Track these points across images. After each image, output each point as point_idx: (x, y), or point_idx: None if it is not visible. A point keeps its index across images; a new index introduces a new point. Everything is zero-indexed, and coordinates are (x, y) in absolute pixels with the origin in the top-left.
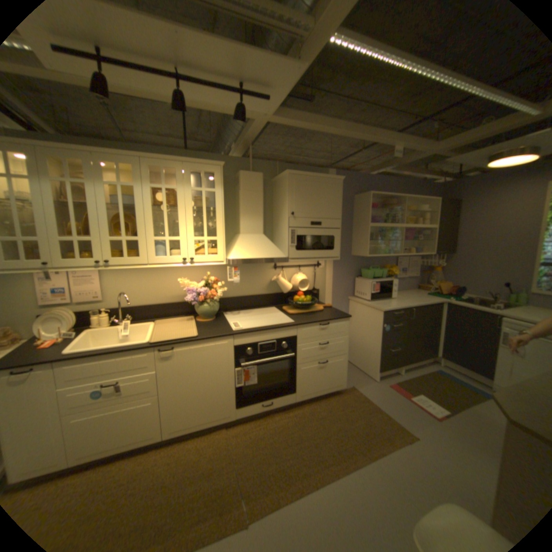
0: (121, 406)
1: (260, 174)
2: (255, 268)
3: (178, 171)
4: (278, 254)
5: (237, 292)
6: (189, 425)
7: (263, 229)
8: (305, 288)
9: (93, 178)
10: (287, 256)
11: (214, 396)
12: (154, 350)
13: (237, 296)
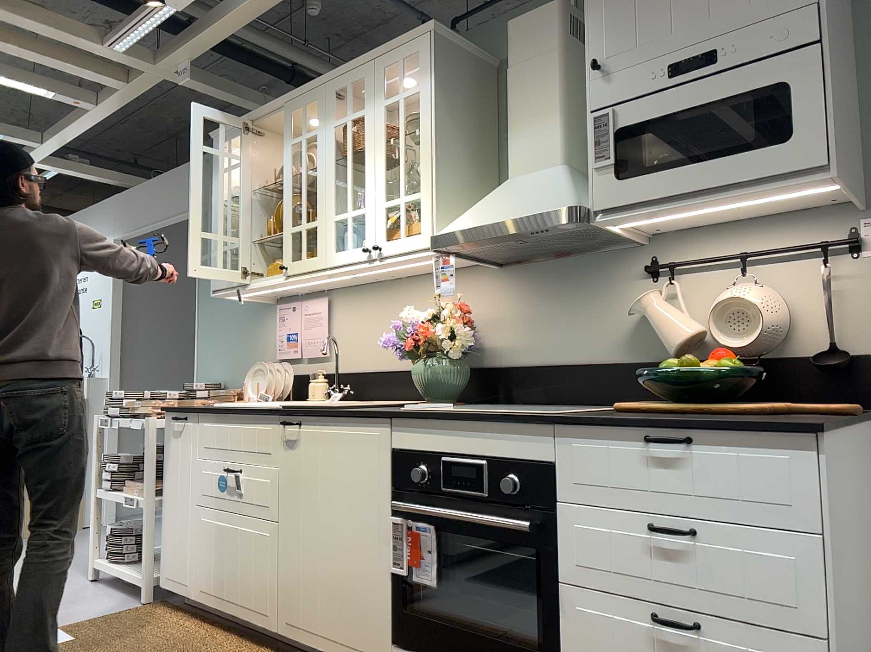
0: (240, 520)
1: (551, 7)
2: (589, 279)
3: (367, 80)
4: (554, 203)
5: (540, 351)
6: (312, 625)
7: (565, 151)
8: (752, 338)
9: (283, 141)
10: (587, 203)
11: (352, 577)
12: (278, 421)
13: (540, 363)
